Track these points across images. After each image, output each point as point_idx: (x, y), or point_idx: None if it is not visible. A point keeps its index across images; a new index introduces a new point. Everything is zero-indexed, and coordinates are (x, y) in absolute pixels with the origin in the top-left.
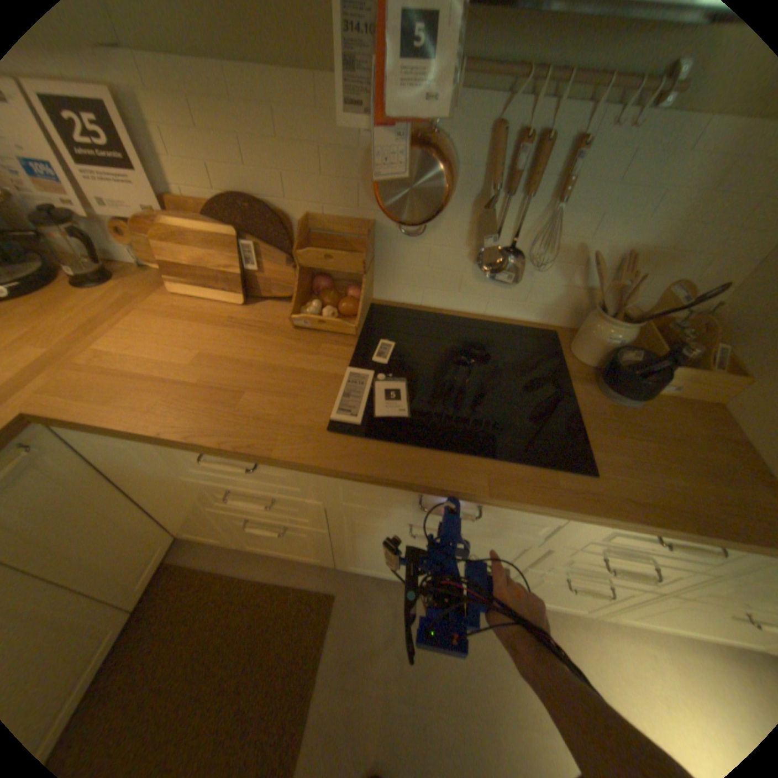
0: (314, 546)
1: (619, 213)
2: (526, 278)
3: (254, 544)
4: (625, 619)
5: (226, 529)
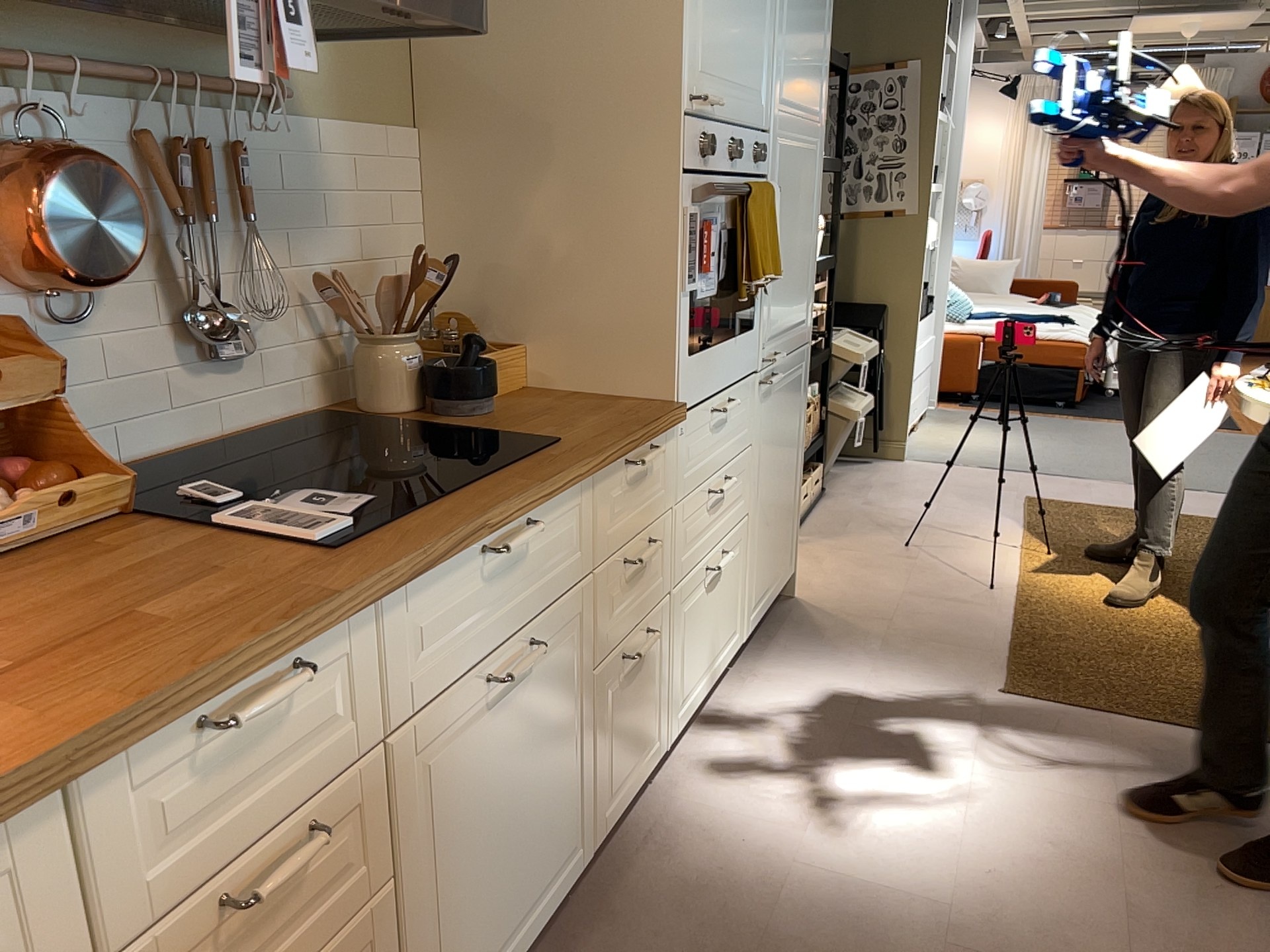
0: None
1: (306, 233)
2: (256, 350)
3: None
4: (676, 706)
5: None
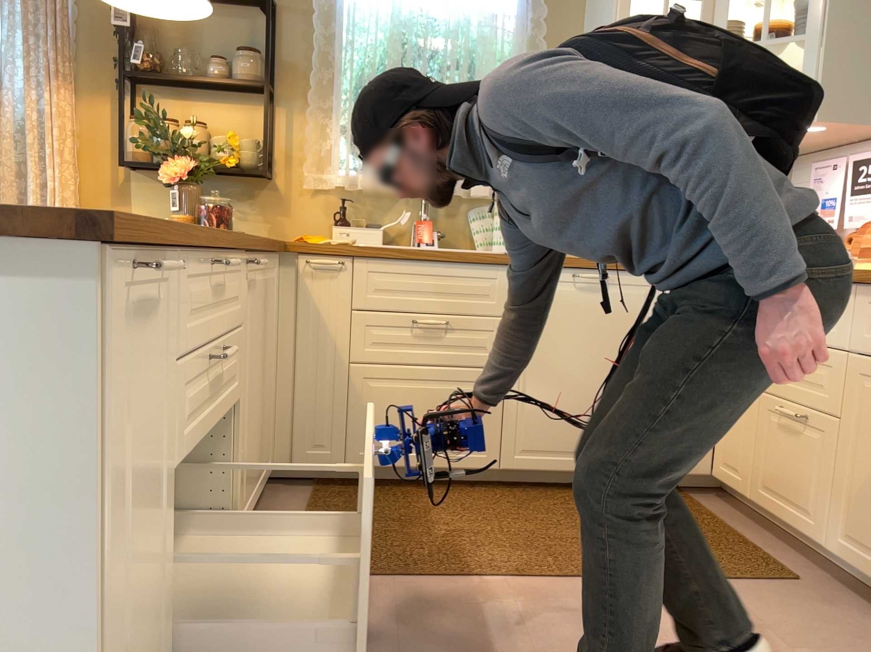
0: (820, 470)
1: None
2: None
3: (770, 476)
4: None
5: (760, 440)
